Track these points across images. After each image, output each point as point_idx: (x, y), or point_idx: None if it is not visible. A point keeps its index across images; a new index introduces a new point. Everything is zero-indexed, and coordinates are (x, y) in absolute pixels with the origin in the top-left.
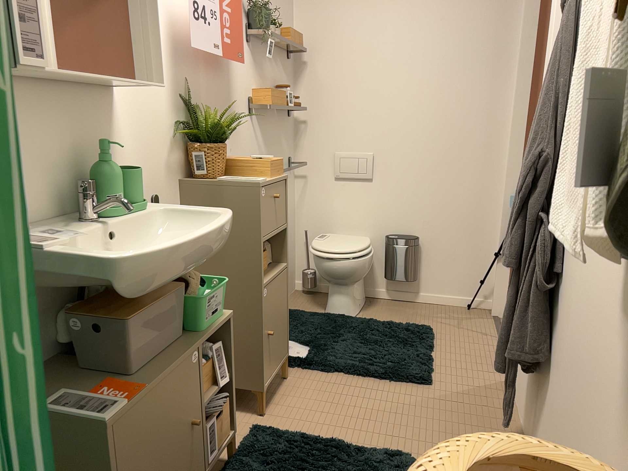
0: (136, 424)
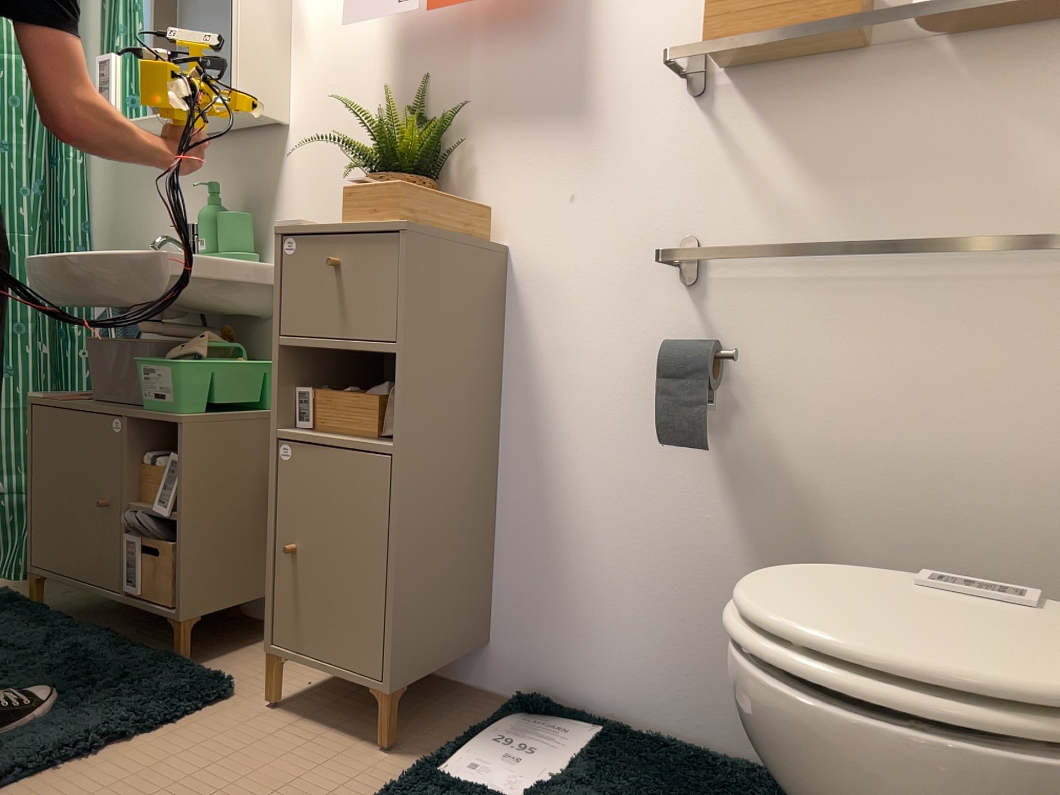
0: (58, 424)
